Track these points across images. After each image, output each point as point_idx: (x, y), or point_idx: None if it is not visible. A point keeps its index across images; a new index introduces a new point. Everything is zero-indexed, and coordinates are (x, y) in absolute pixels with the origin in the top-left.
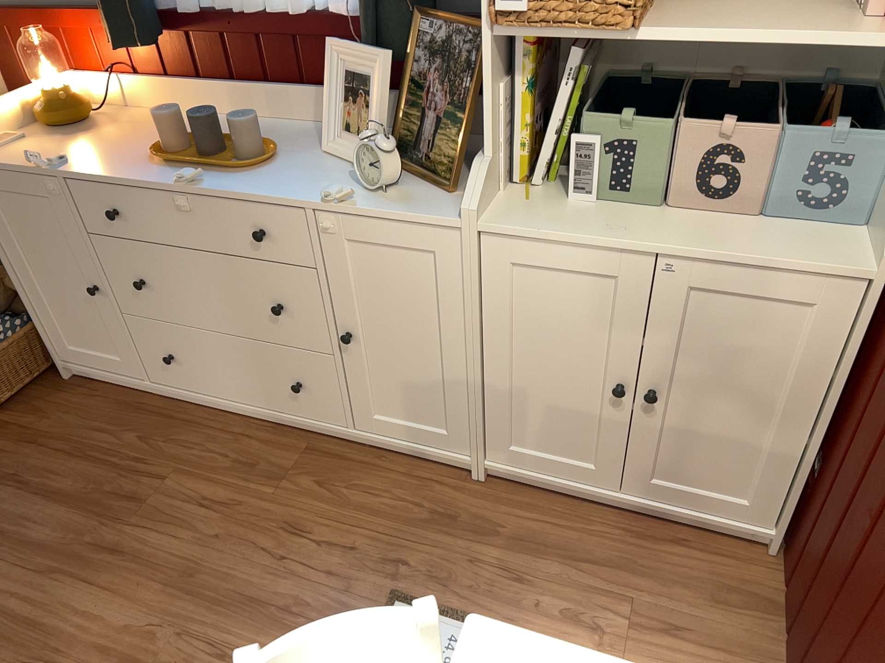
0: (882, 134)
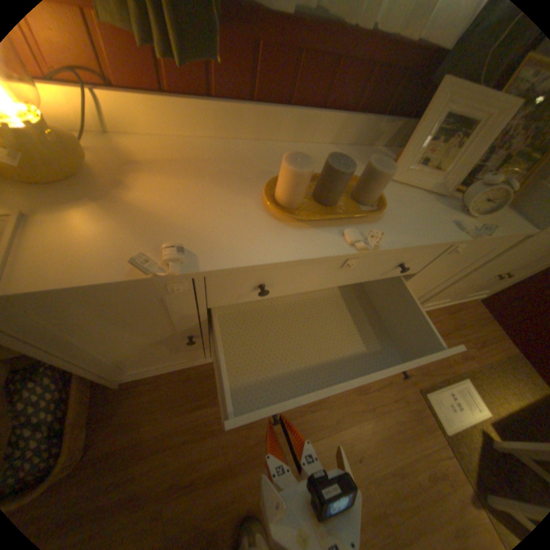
0: None
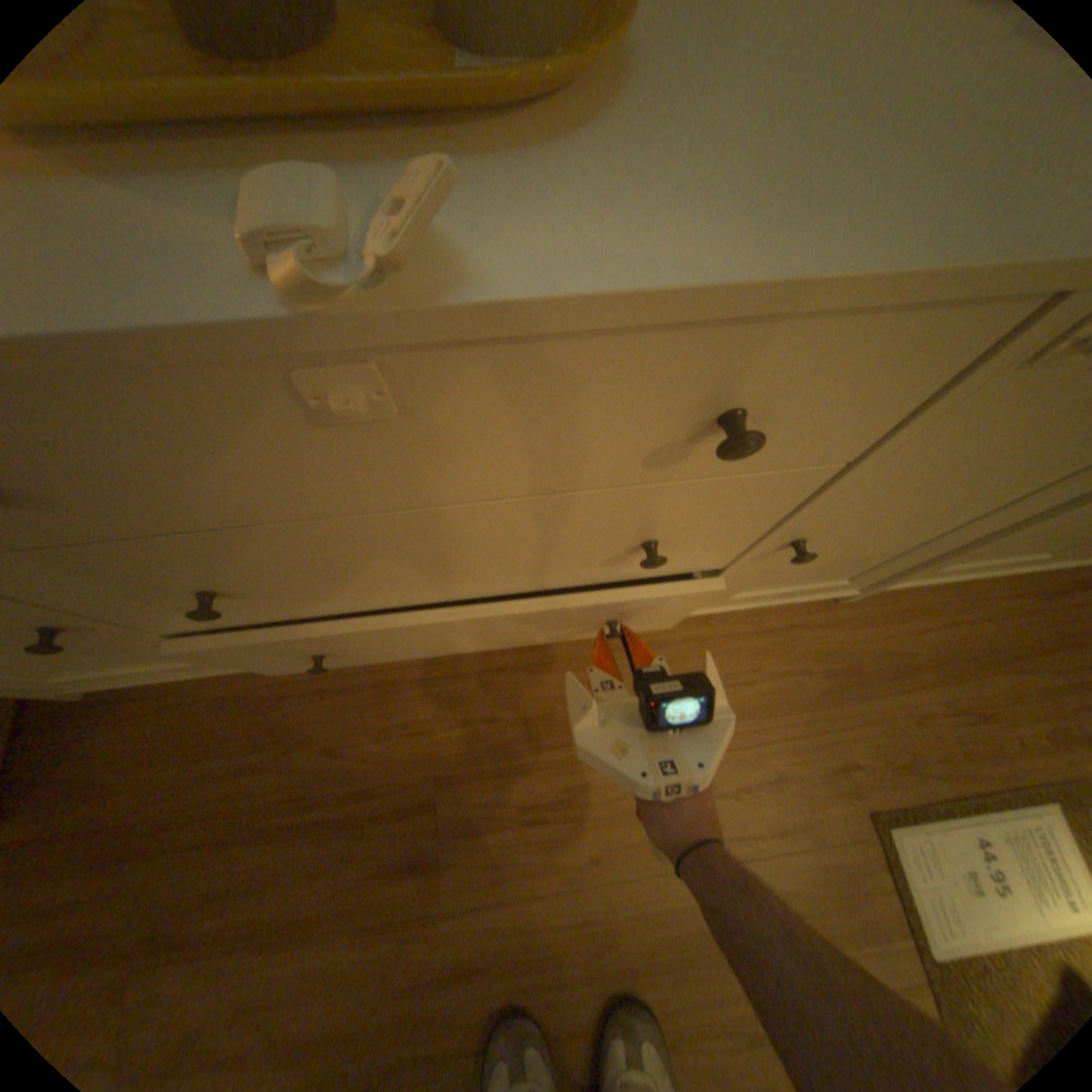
0: None
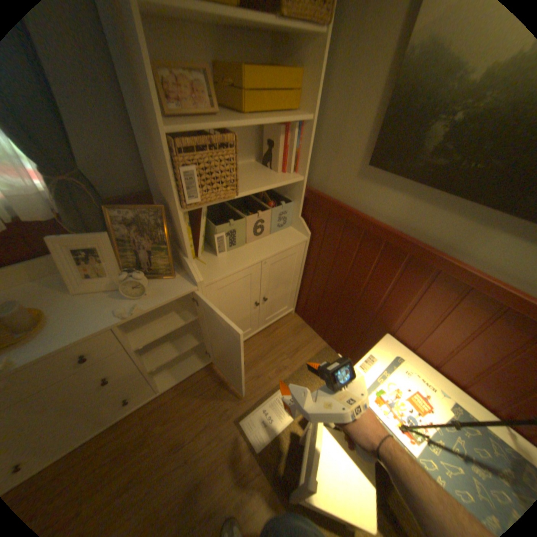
0: (290, 201)
